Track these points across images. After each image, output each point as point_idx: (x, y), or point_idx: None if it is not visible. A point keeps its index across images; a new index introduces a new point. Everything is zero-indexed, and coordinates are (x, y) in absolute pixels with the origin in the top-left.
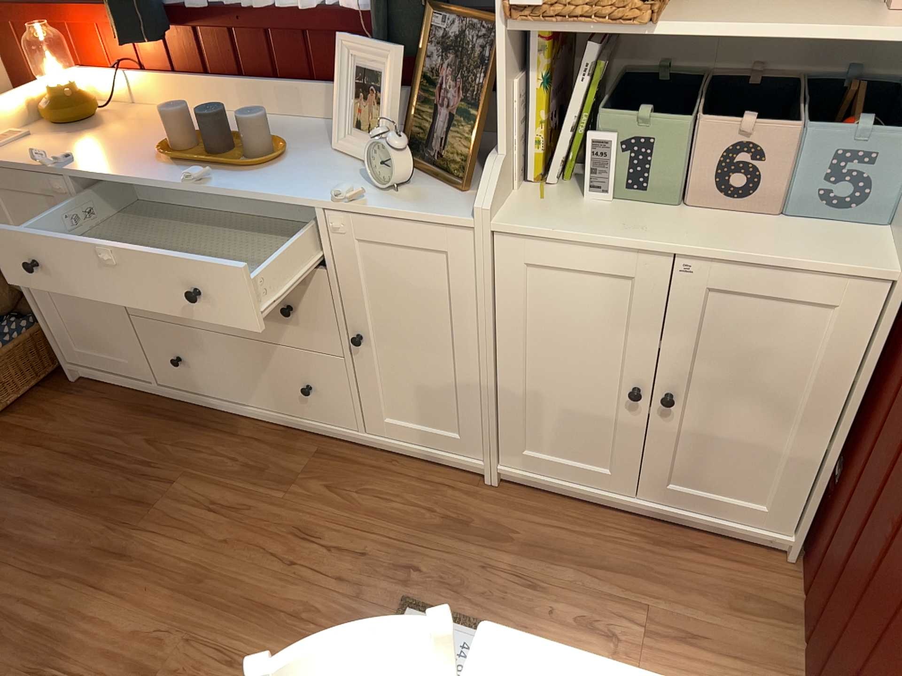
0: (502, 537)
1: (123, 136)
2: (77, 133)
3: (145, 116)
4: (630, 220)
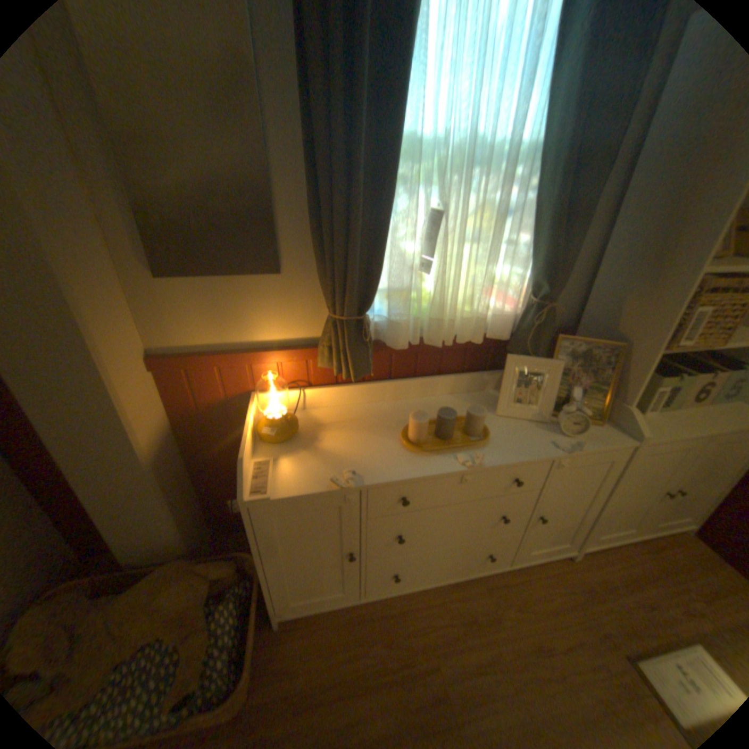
0: (612, 590)
1: (351, 440)
2: (308, 447)
3: (331, 418)
4: (679, 424)
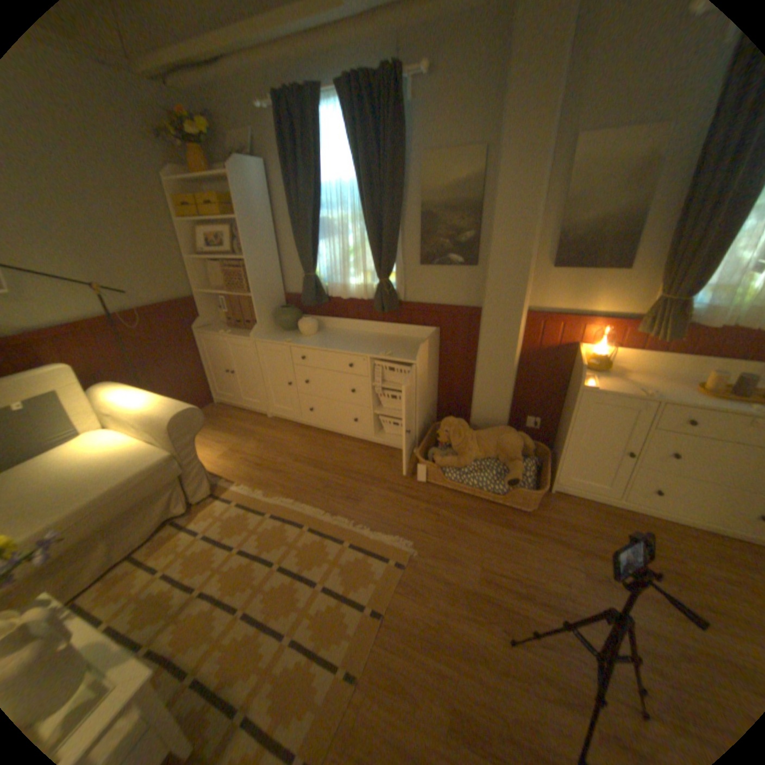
0: None
1: (651, 382)
2: (618, 378)
3: (633, 370)
4: None
